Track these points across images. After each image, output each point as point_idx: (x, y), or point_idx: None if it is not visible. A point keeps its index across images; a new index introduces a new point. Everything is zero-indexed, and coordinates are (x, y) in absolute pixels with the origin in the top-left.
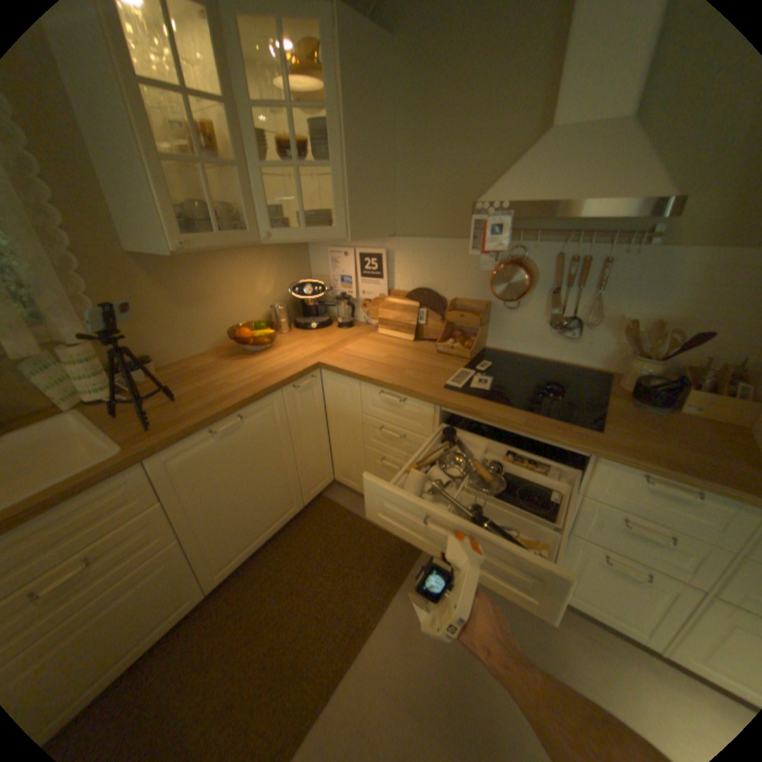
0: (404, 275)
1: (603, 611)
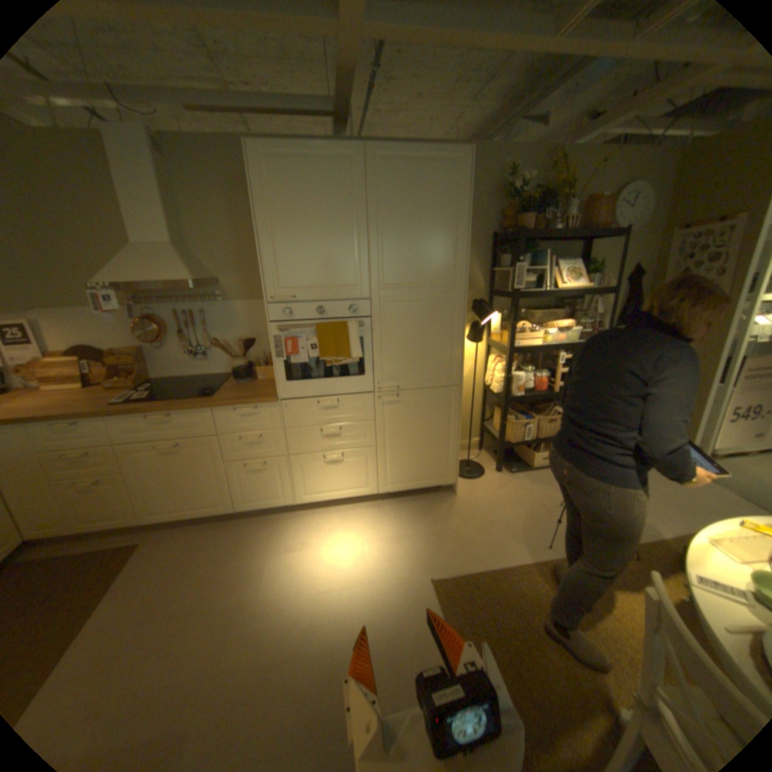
0: (55, 338)
1: (260, 501)
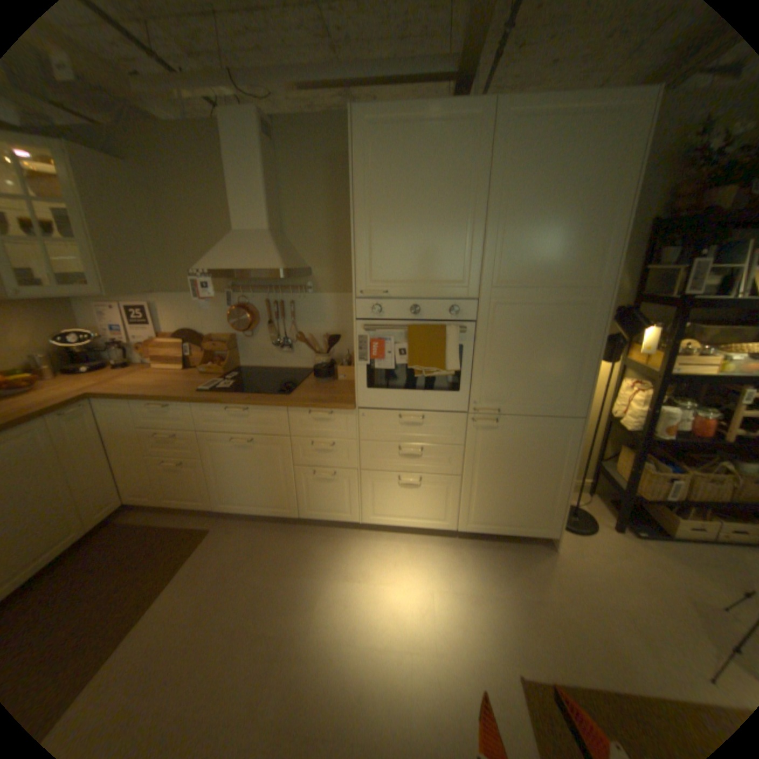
0: (166, 321)
1: (326, 512)
